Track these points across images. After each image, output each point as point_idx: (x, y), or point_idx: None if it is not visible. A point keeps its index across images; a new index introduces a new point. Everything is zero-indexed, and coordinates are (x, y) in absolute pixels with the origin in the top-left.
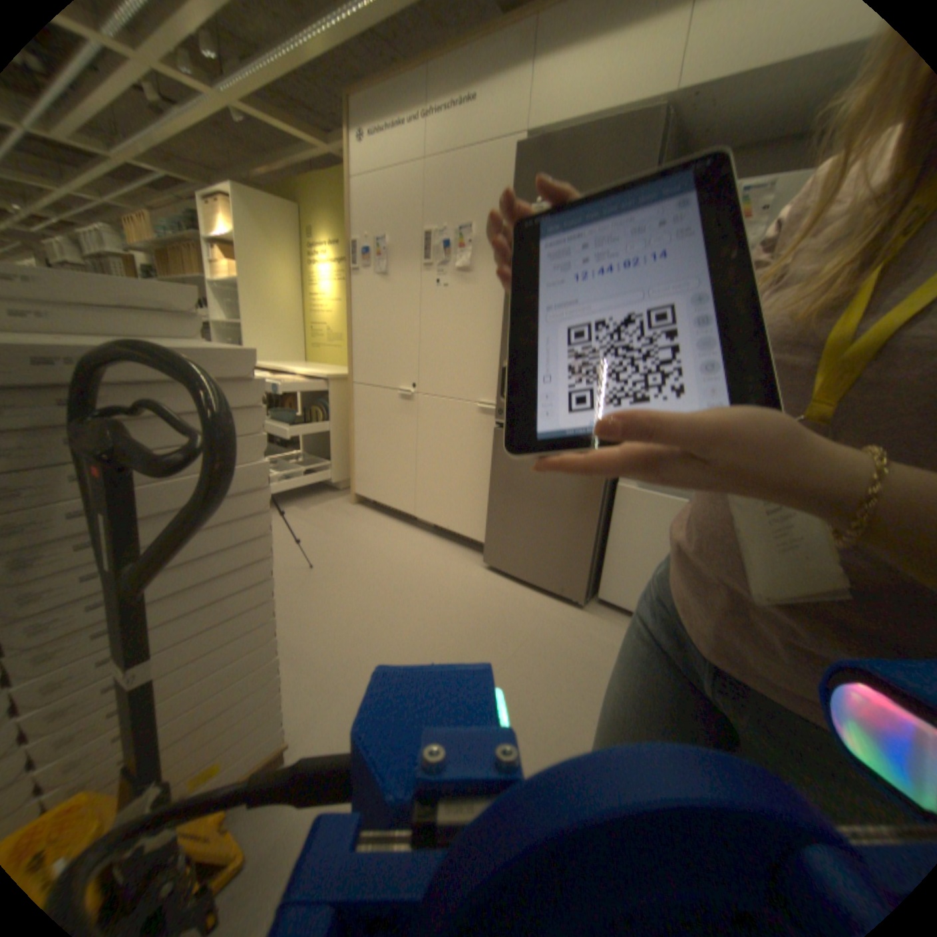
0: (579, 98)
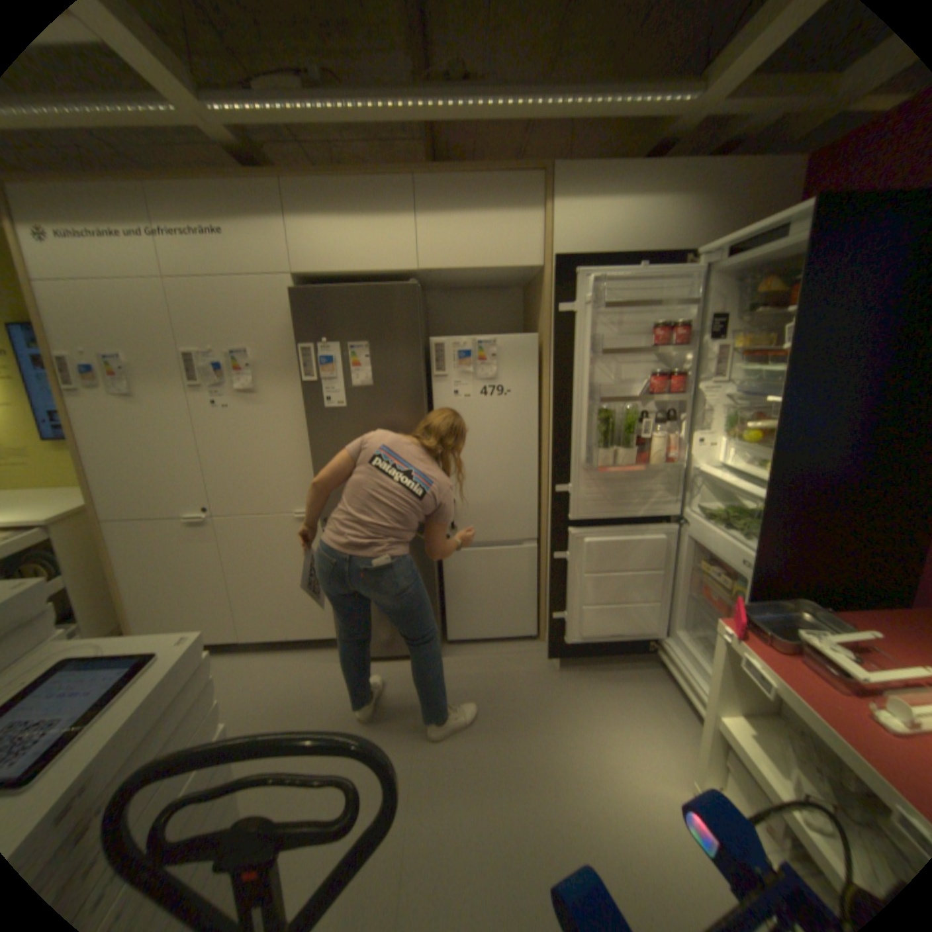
0: (339, 258)
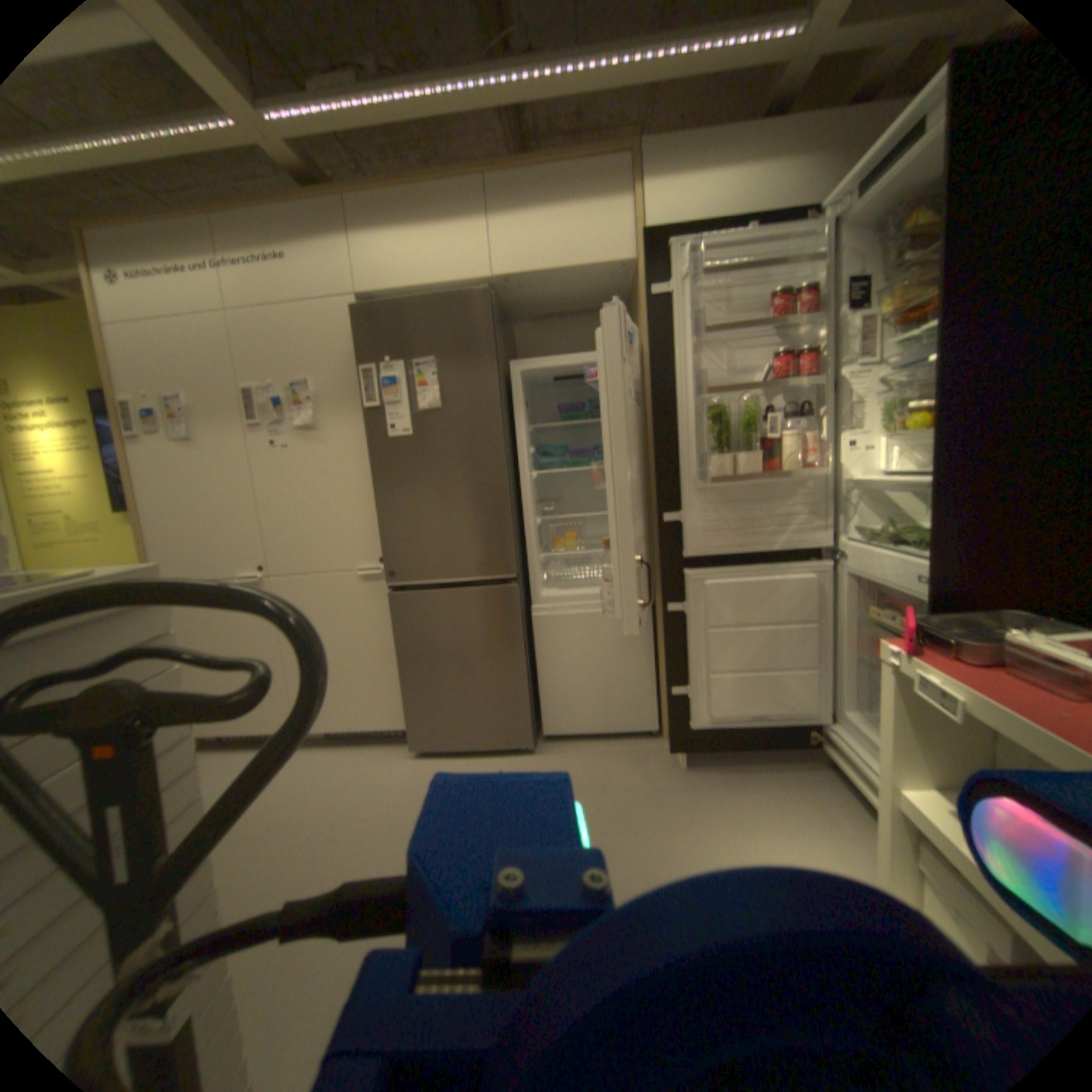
0: (404, 272)
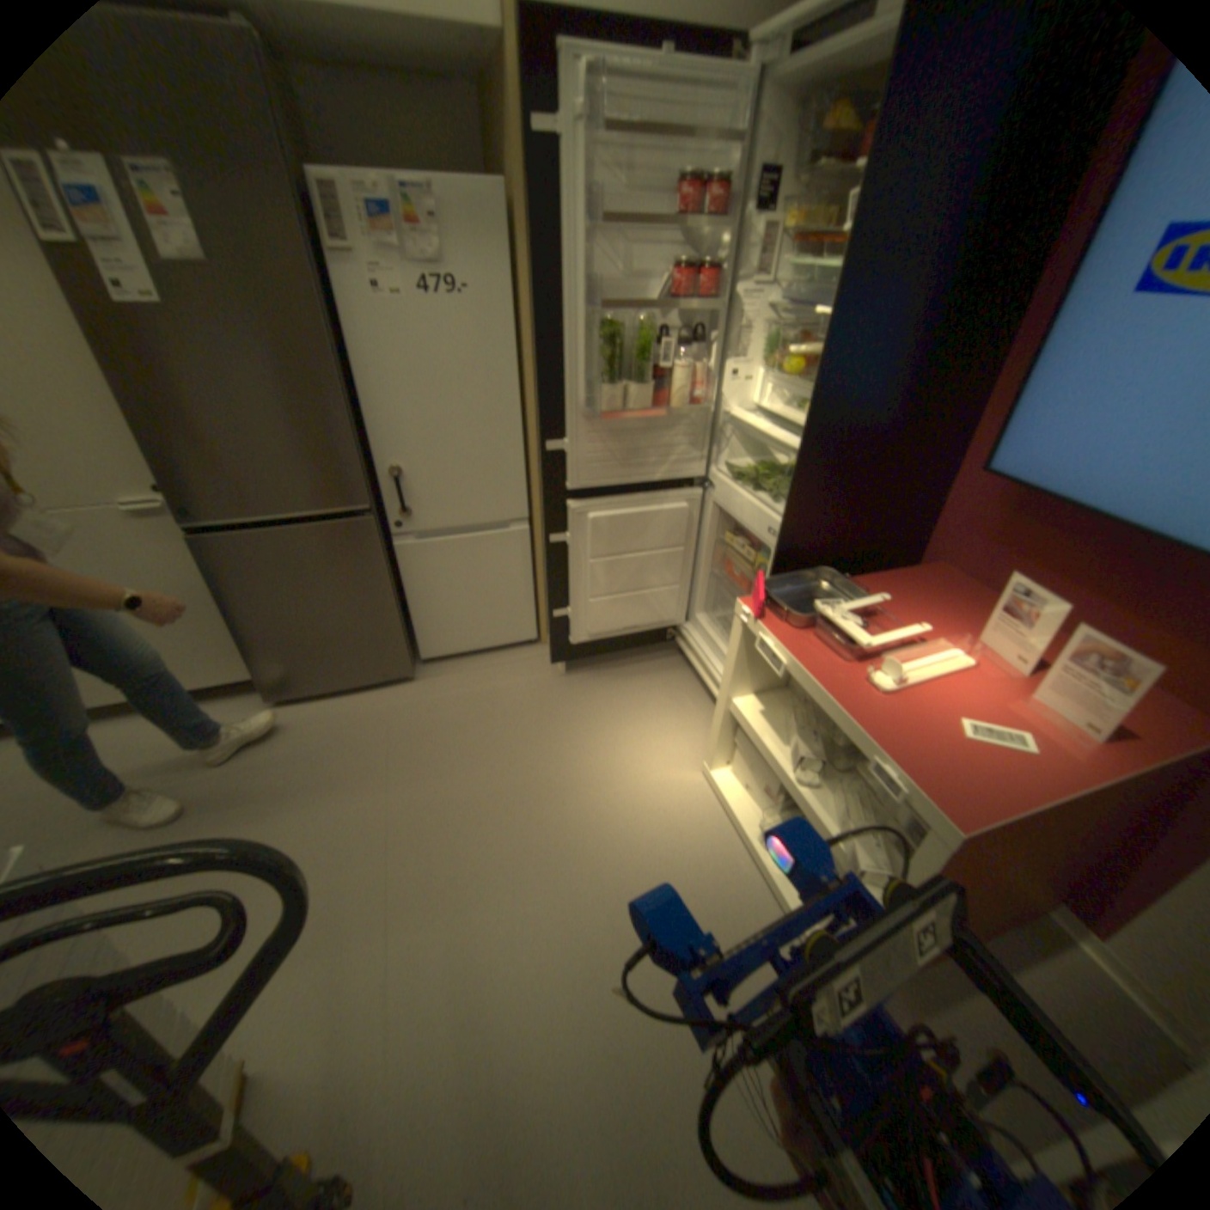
0: None
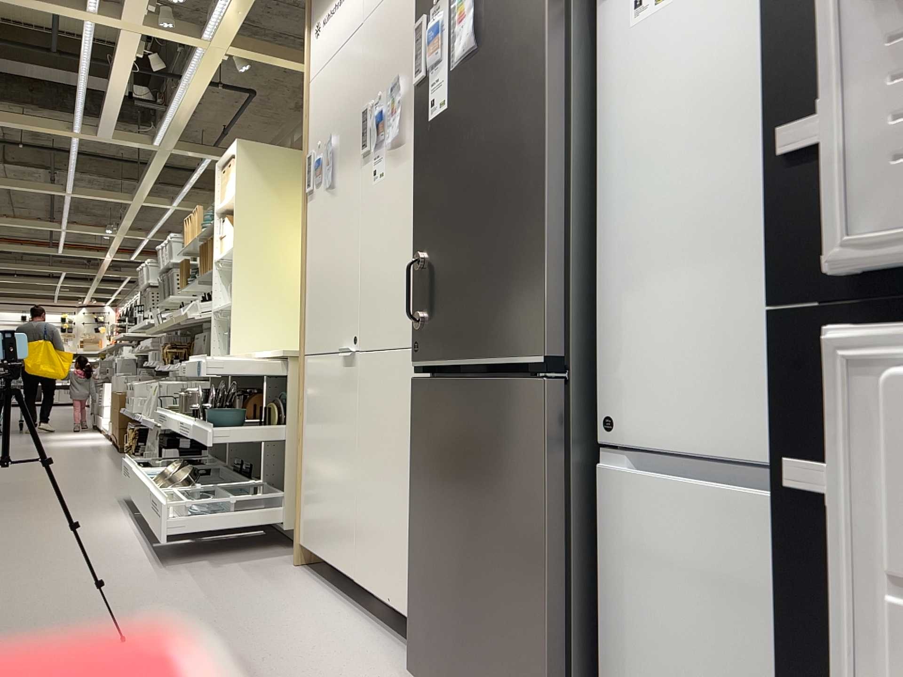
0: None
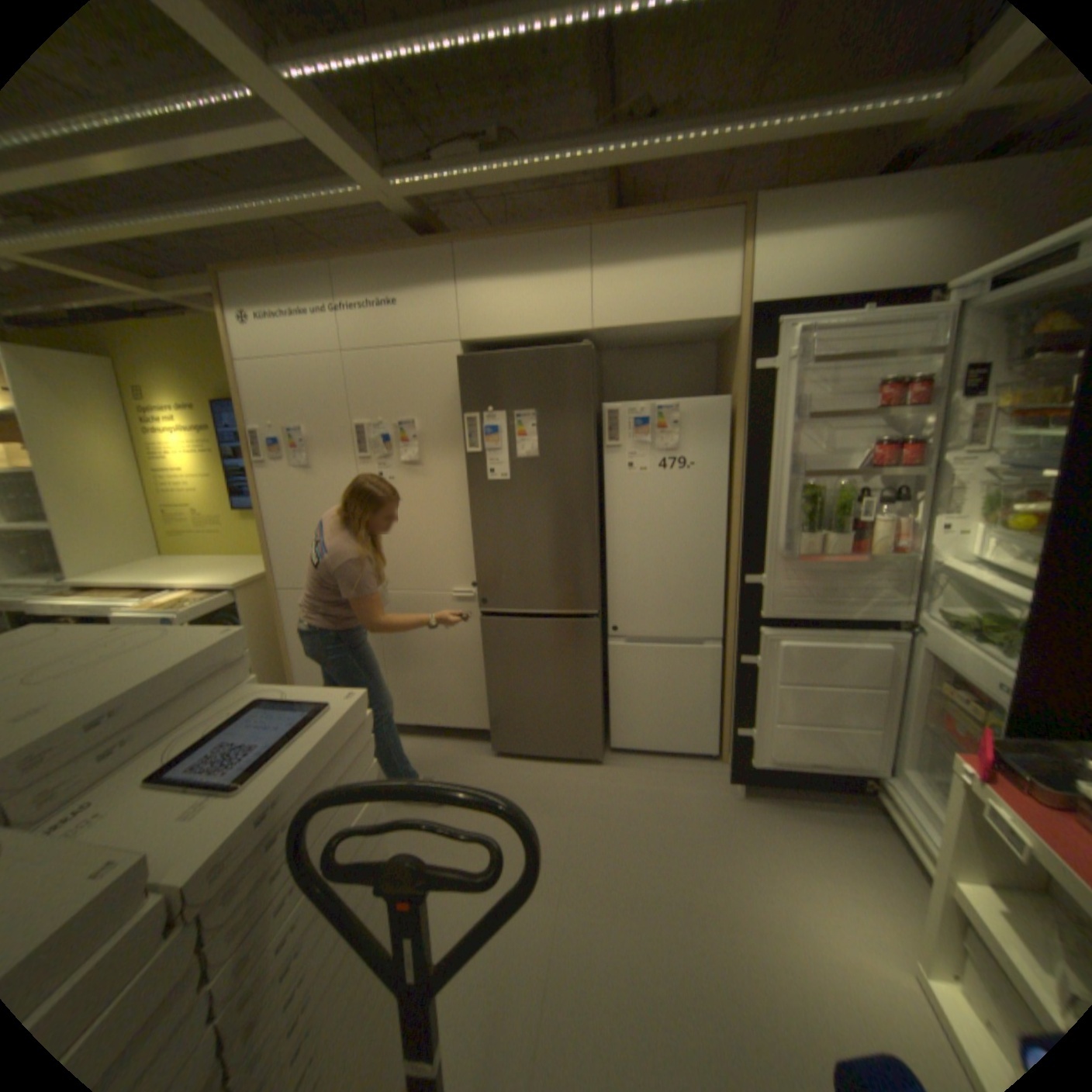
0: (509, 322)
